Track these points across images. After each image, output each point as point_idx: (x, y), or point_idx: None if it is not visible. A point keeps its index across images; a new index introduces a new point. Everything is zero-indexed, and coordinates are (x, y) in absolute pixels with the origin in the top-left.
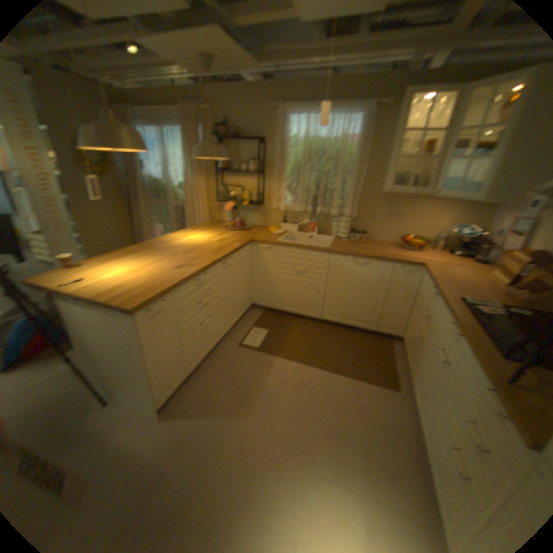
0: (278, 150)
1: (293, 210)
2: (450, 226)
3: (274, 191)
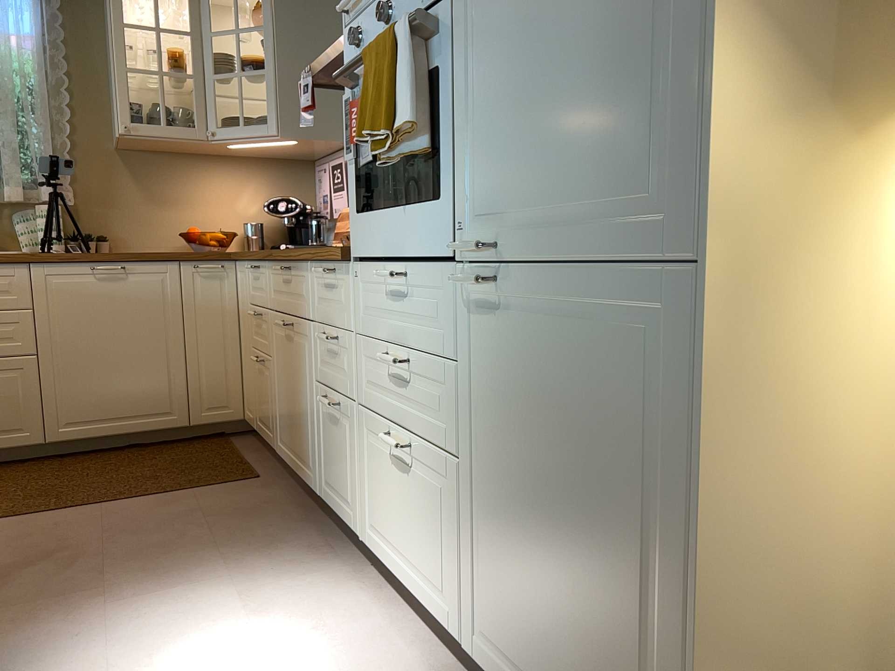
0: None
1: None
2: (258, 210)
3: None
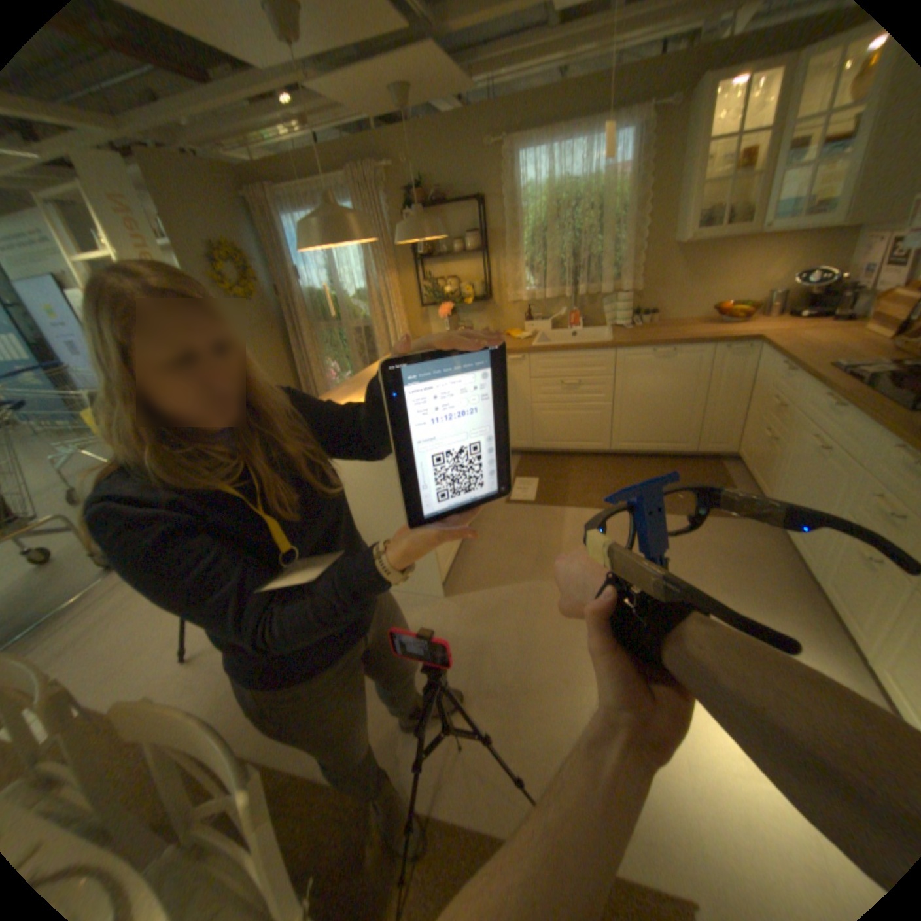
0: (505, 211)
1: (540, 298)
2: (786, 276)
3: (505, 276)
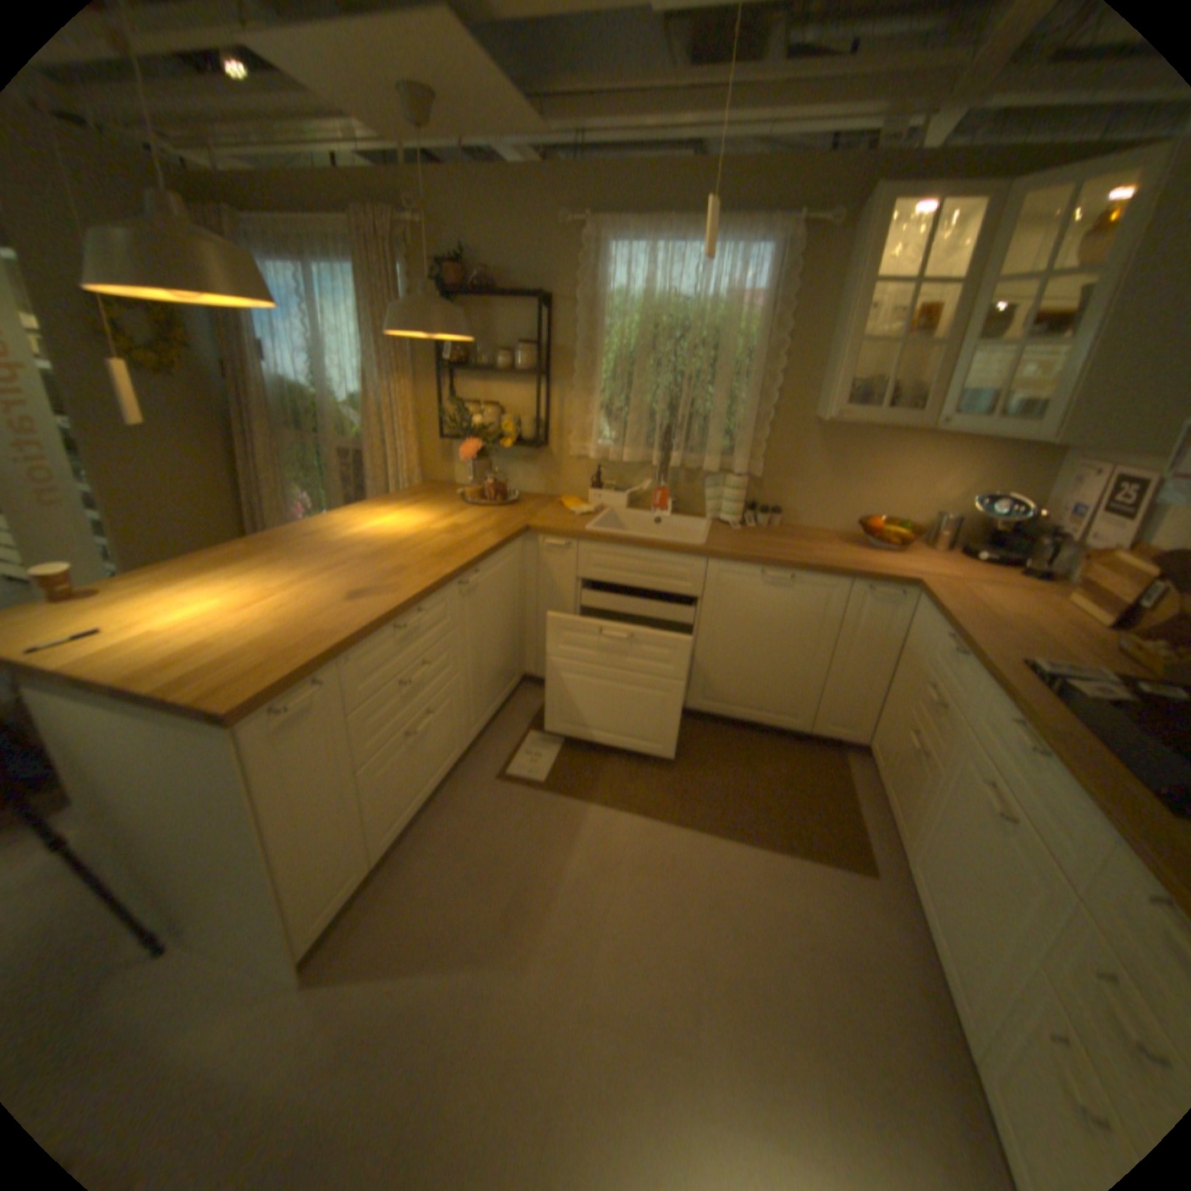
0: (580, 324)
1: (616, 459)
2: (962, 496)
3: (571, 416)
